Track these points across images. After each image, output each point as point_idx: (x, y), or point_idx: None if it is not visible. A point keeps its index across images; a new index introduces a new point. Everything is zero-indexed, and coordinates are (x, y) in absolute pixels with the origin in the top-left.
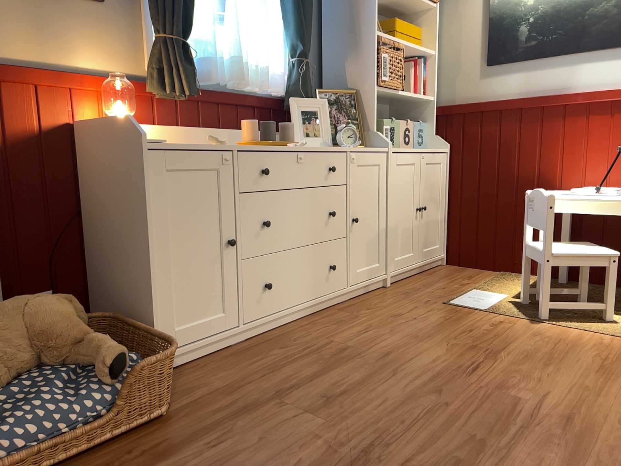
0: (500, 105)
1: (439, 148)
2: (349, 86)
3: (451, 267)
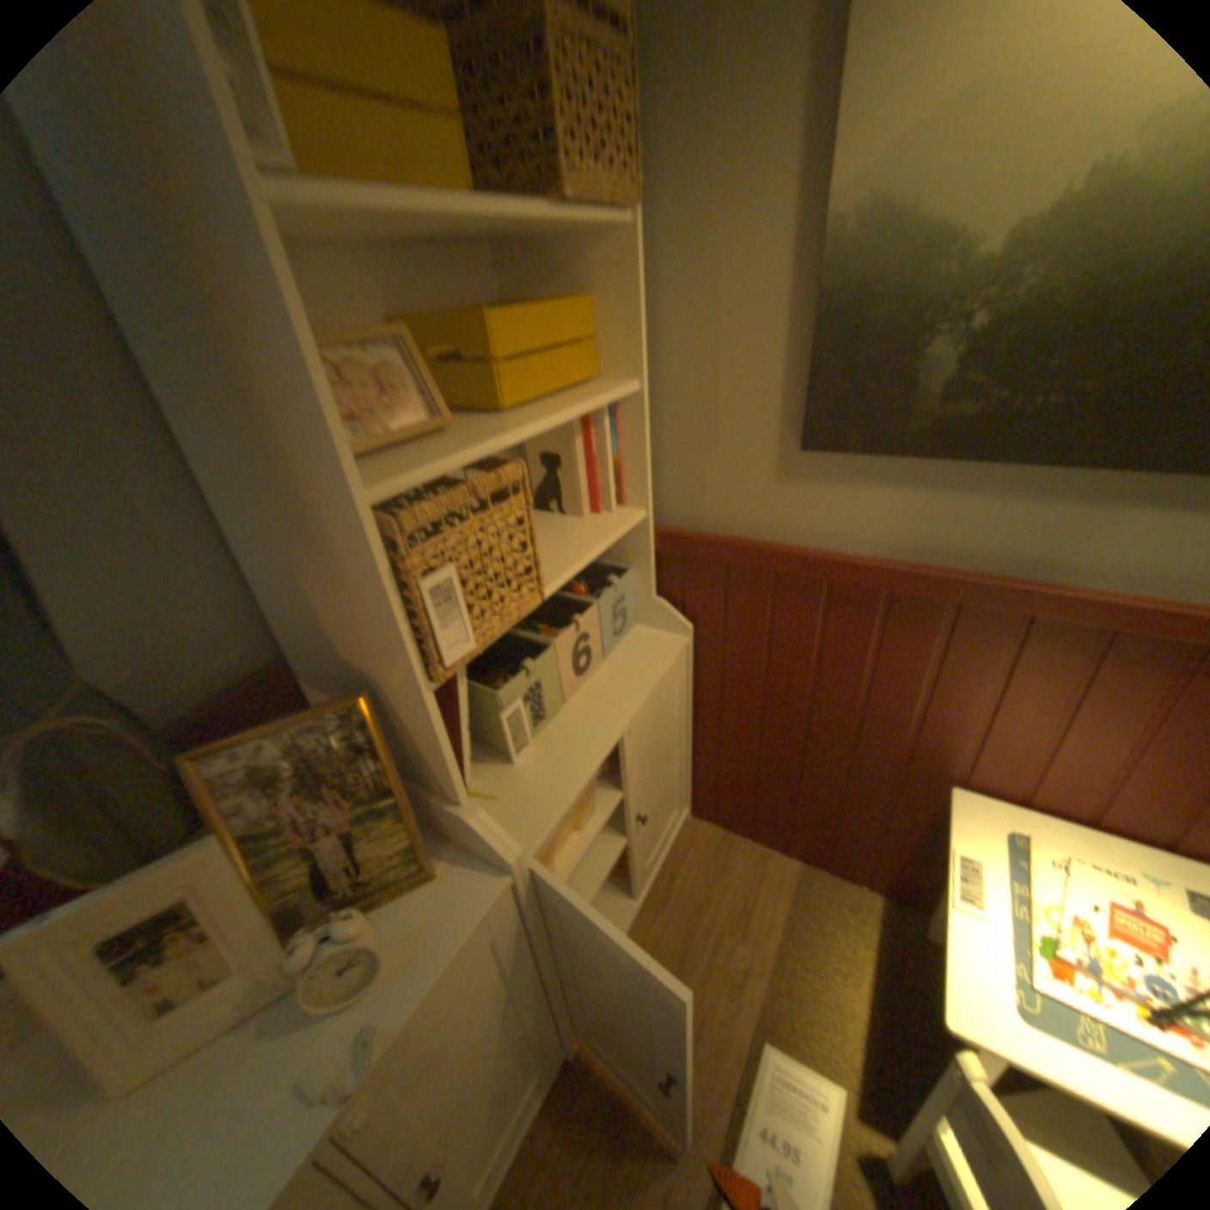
0: (836, 571)
1: (668, 629)
2: (342, 654)
3: (702, 836)
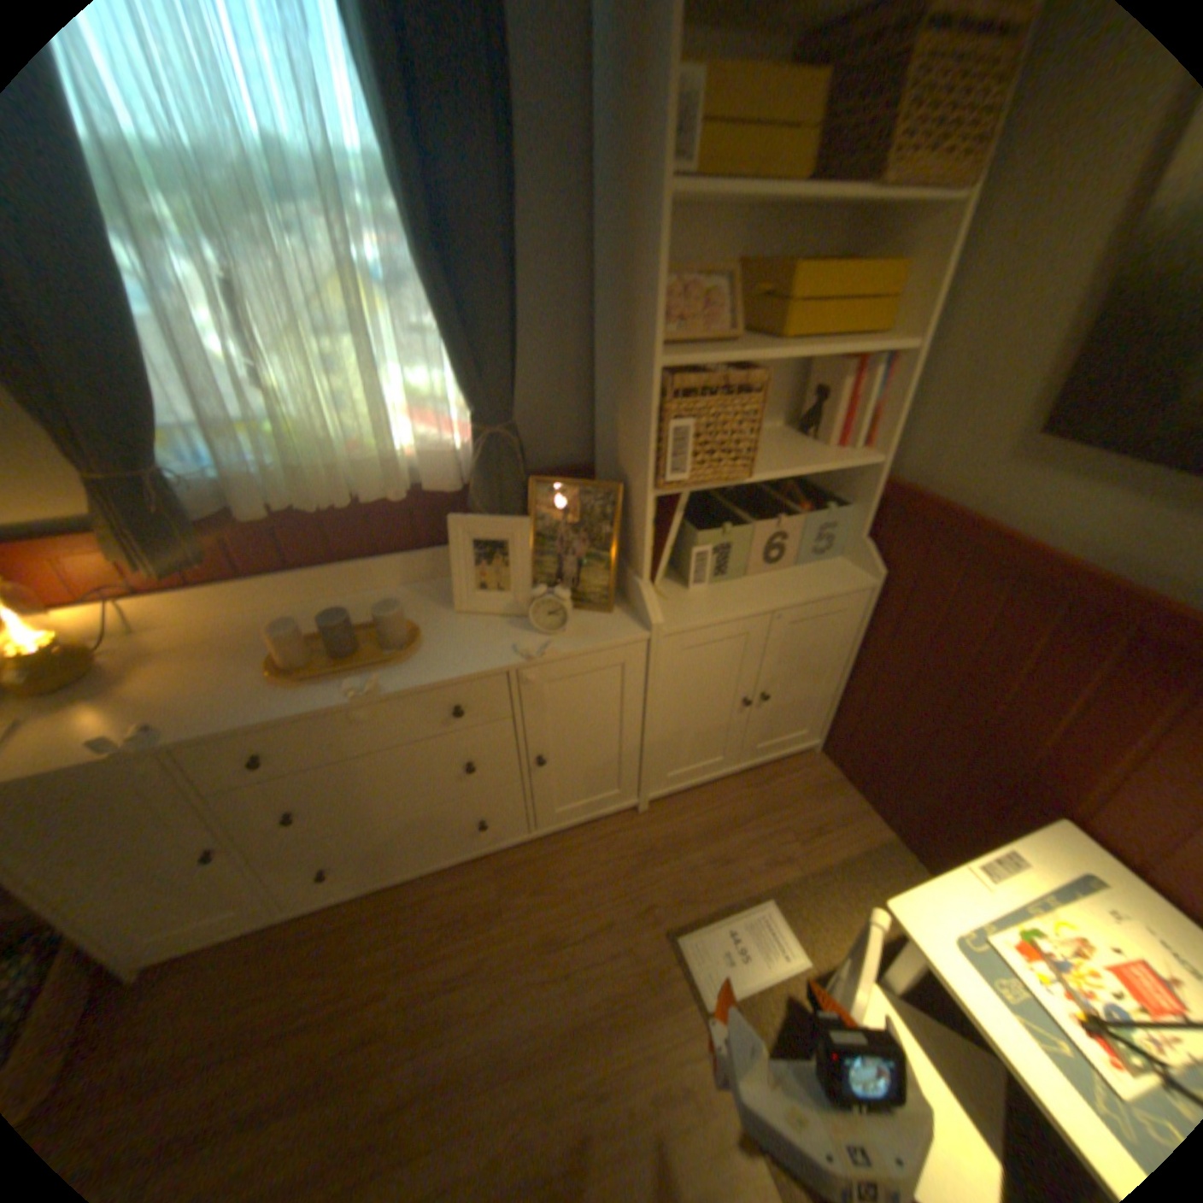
0: (1029, 558)
1: (864, 570)
2: (621, 463)
3: (822, 770)
